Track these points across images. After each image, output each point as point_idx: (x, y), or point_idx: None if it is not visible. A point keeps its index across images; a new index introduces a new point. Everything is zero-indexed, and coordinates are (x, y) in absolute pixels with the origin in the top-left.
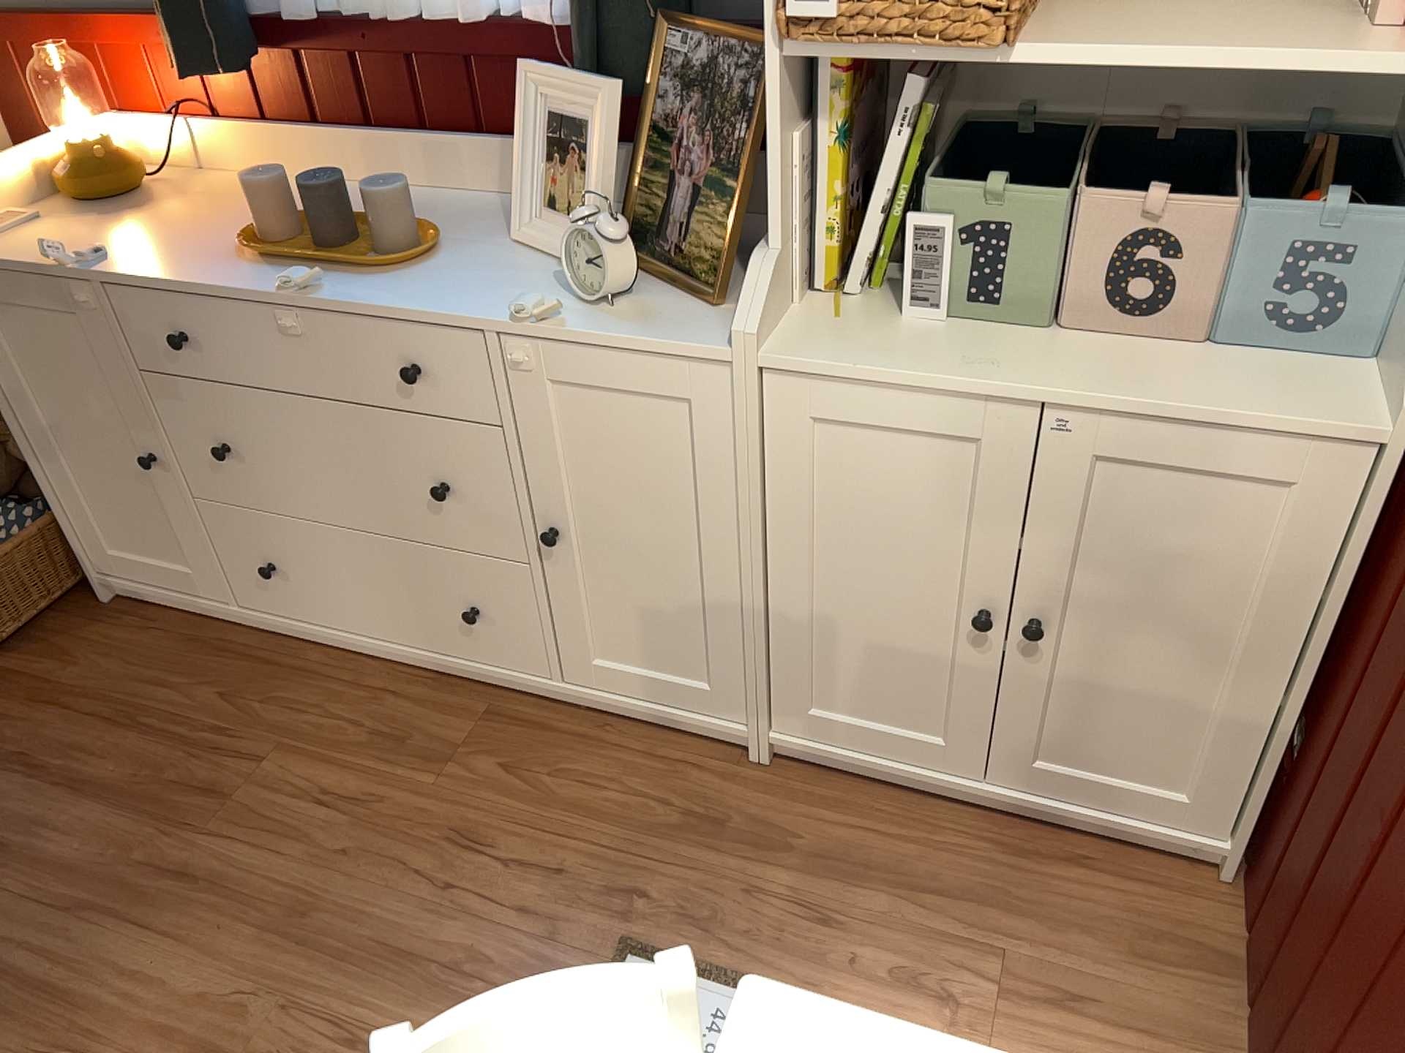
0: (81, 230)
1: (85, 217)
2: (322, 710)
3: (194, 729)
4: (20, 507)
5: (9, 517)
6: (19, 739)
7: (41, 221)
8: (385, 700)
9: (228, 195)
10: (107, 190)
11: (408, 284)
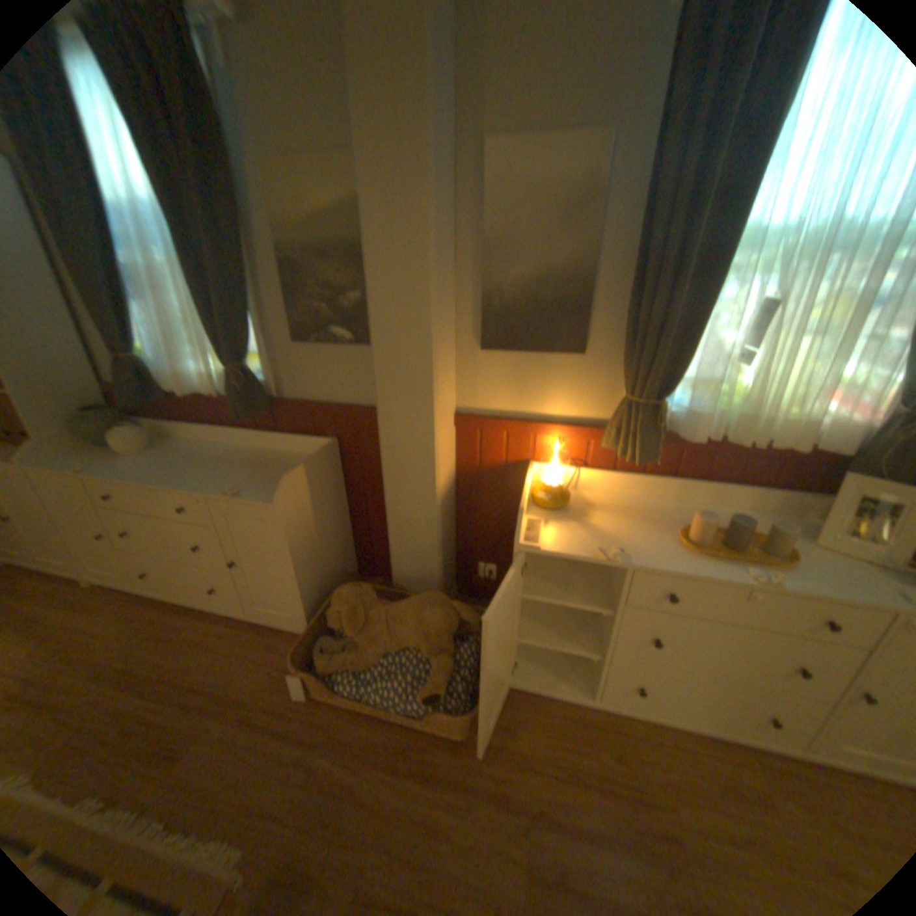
0: (563, 525)
1: (551, 515)
2: (675, 772)
3: (618, 792)
4: (462, 646)
5: (461, 653)
6: (524, 805)
7: (539, 520)
8: (702, 763)
9: (602, 501)
10: (562, 503)
11: (809, 575)
